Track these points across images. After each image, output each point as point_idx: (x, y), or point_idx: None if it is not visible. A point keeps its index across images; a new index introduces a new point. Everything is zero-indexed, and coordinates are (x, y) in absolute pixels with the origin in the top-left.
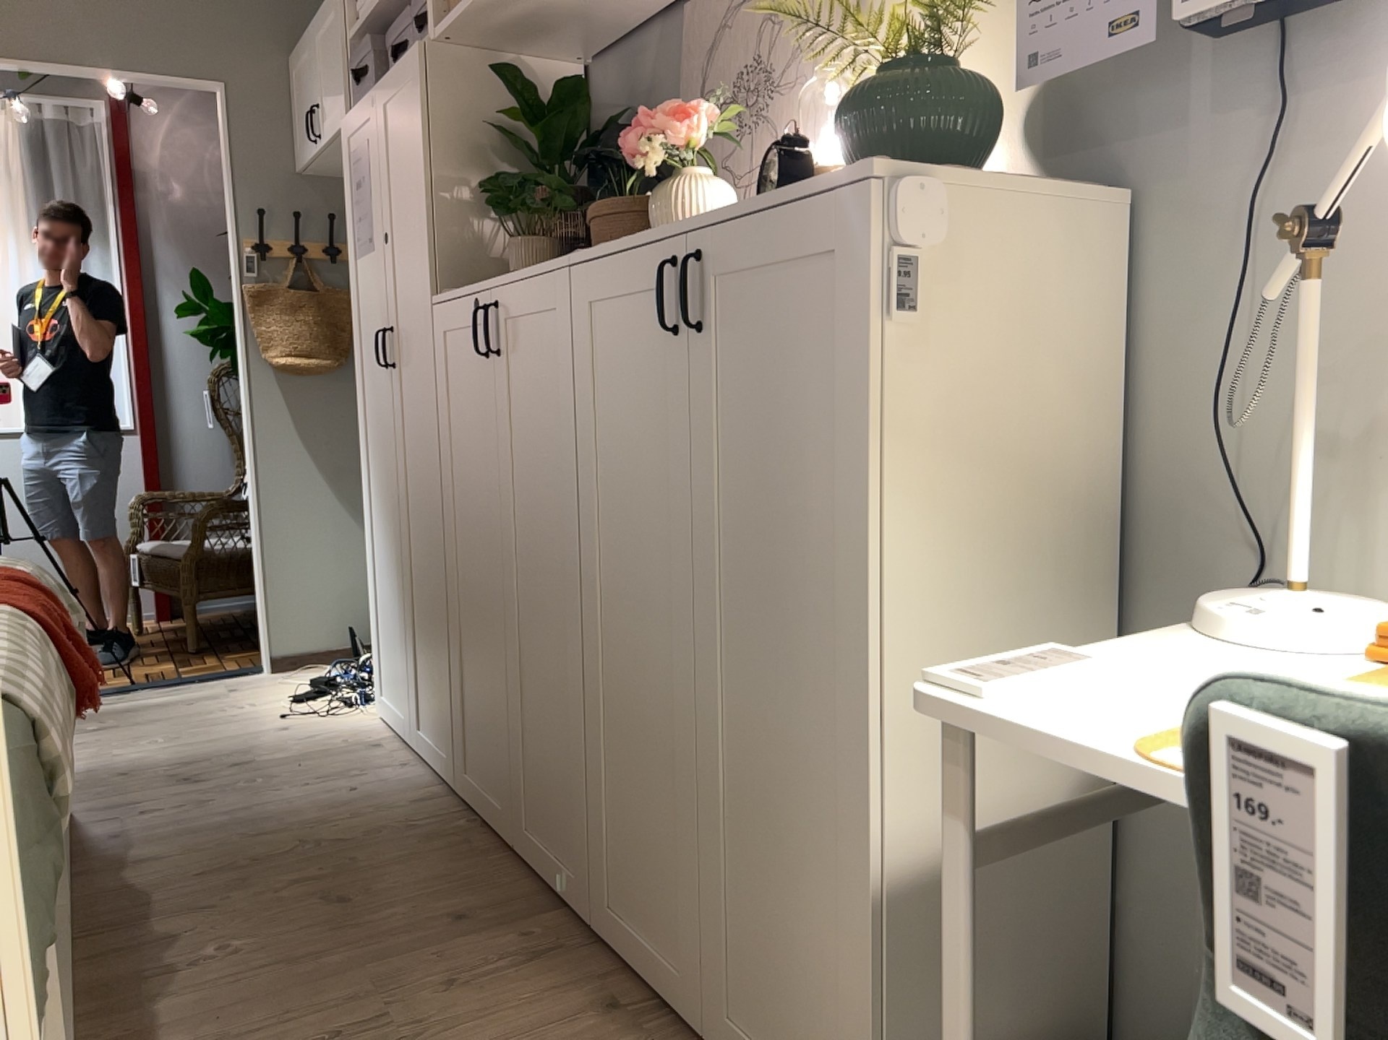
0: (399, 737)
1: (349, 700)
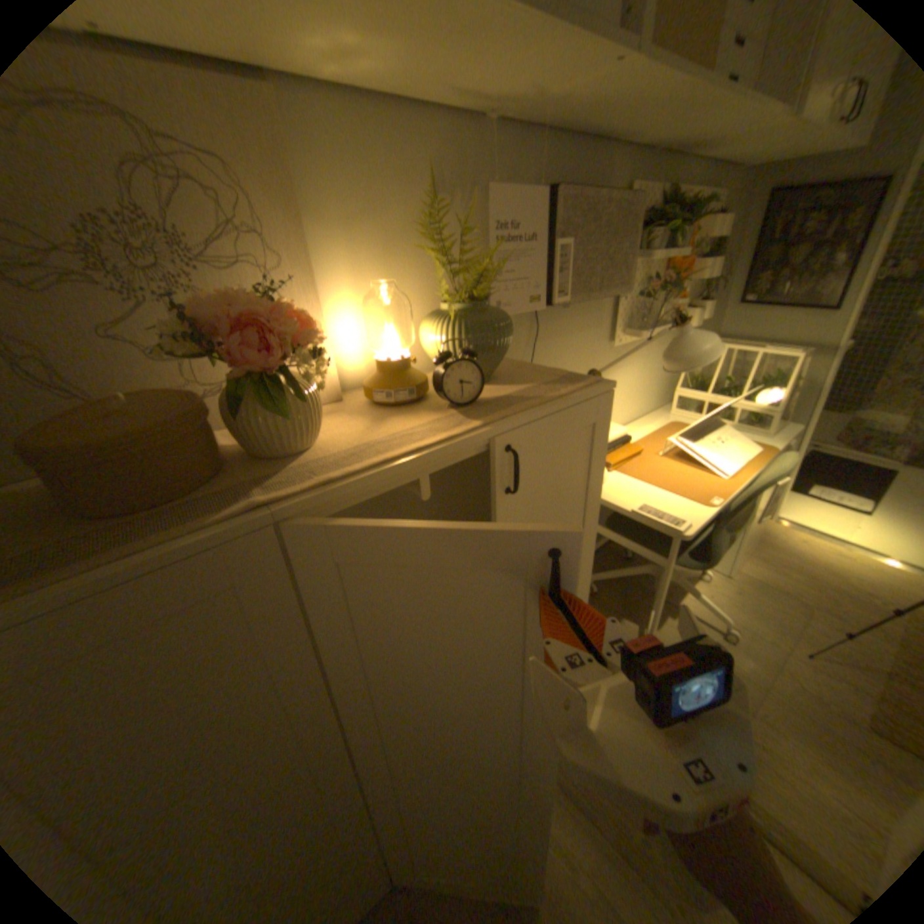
0: None
1: None
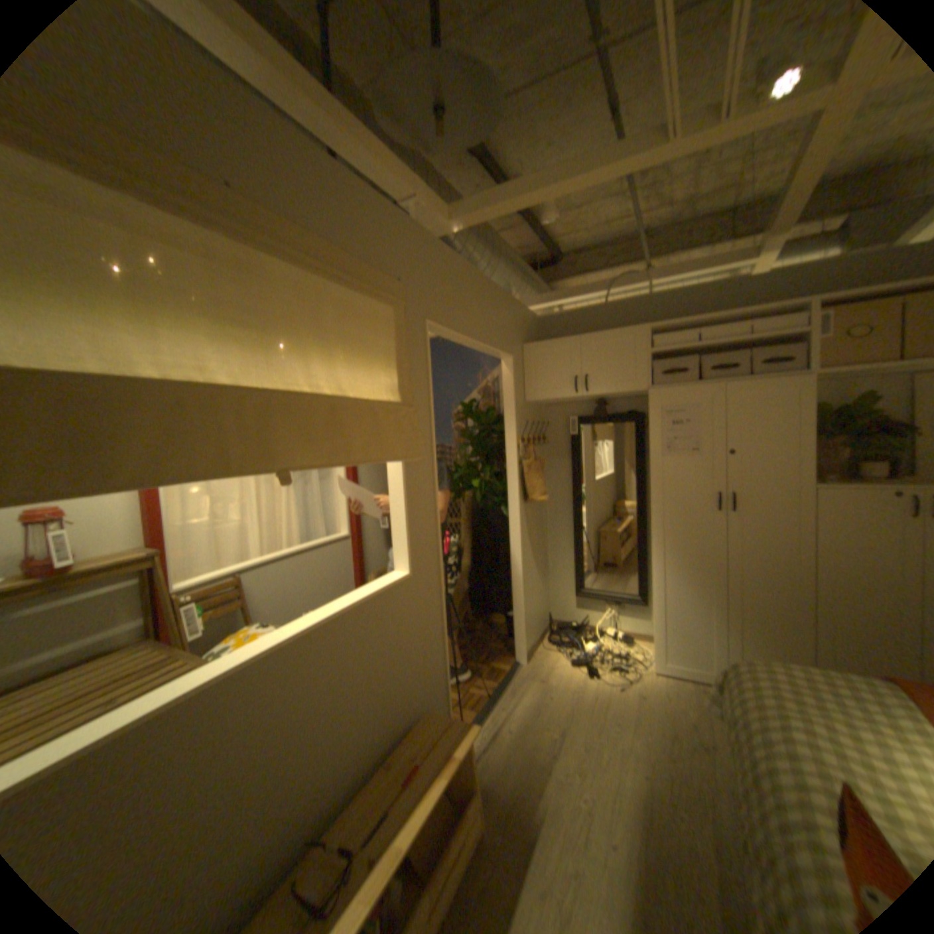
0: (698, 687)
1: (615, 673)
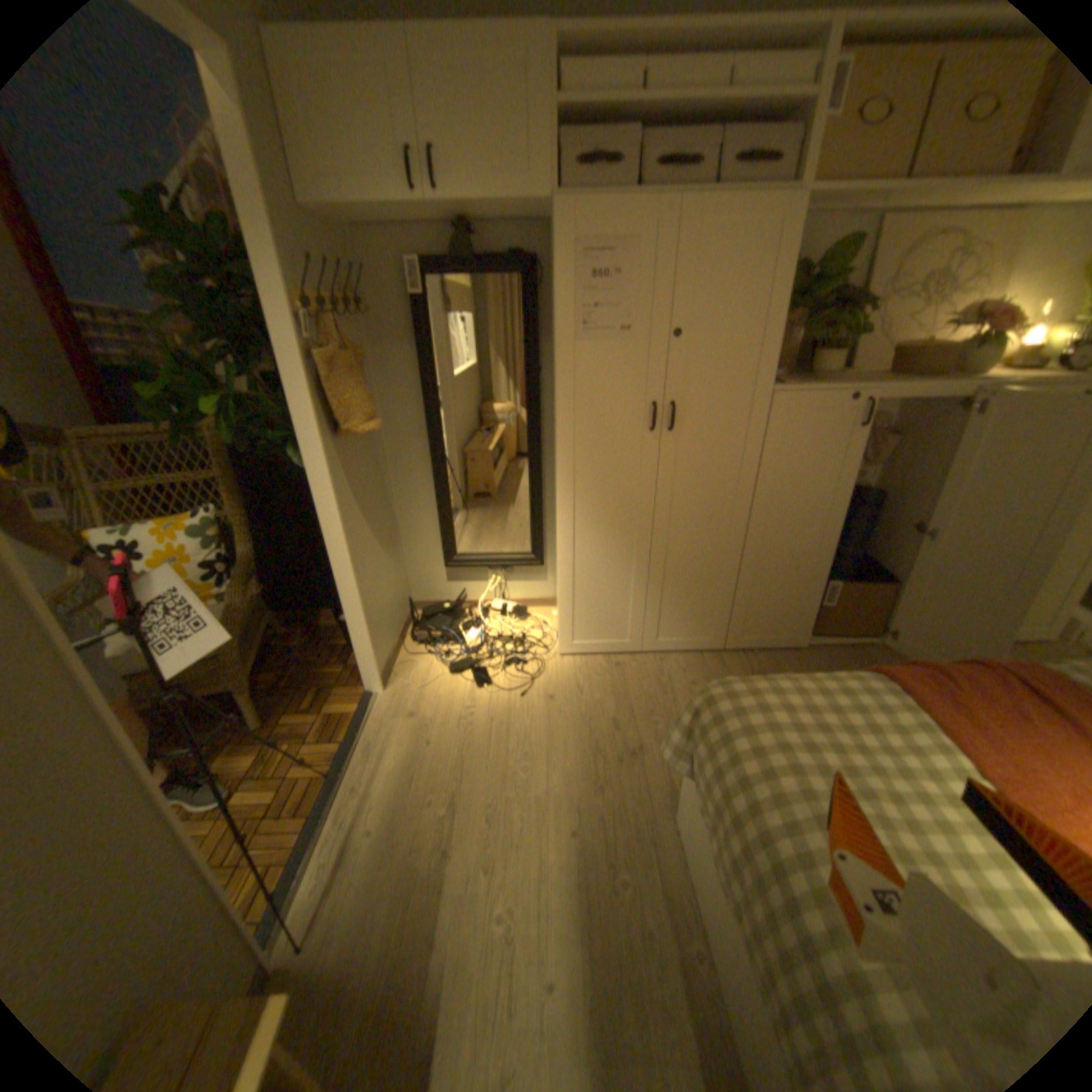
0: (609, 654)
1: (510, 662)
